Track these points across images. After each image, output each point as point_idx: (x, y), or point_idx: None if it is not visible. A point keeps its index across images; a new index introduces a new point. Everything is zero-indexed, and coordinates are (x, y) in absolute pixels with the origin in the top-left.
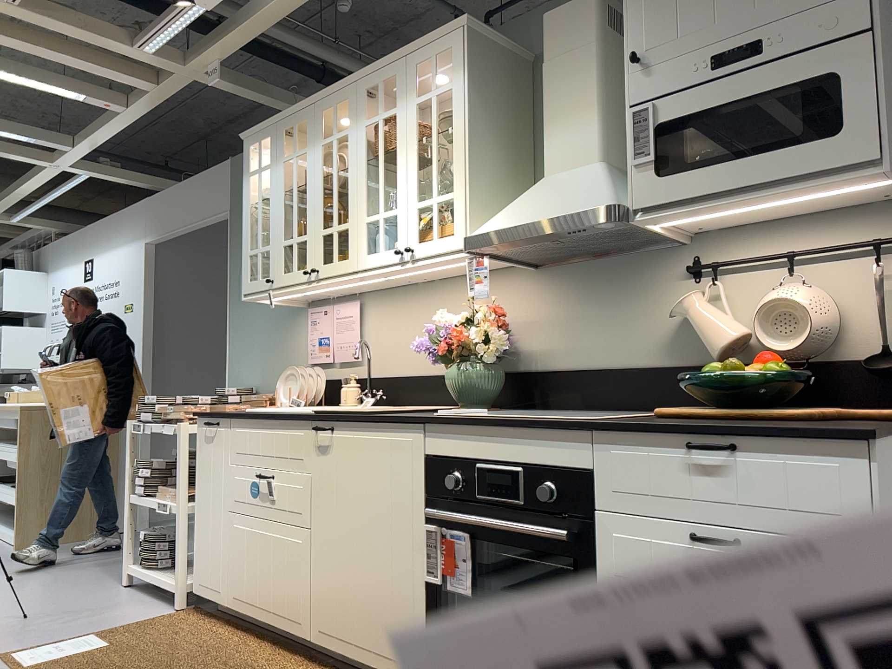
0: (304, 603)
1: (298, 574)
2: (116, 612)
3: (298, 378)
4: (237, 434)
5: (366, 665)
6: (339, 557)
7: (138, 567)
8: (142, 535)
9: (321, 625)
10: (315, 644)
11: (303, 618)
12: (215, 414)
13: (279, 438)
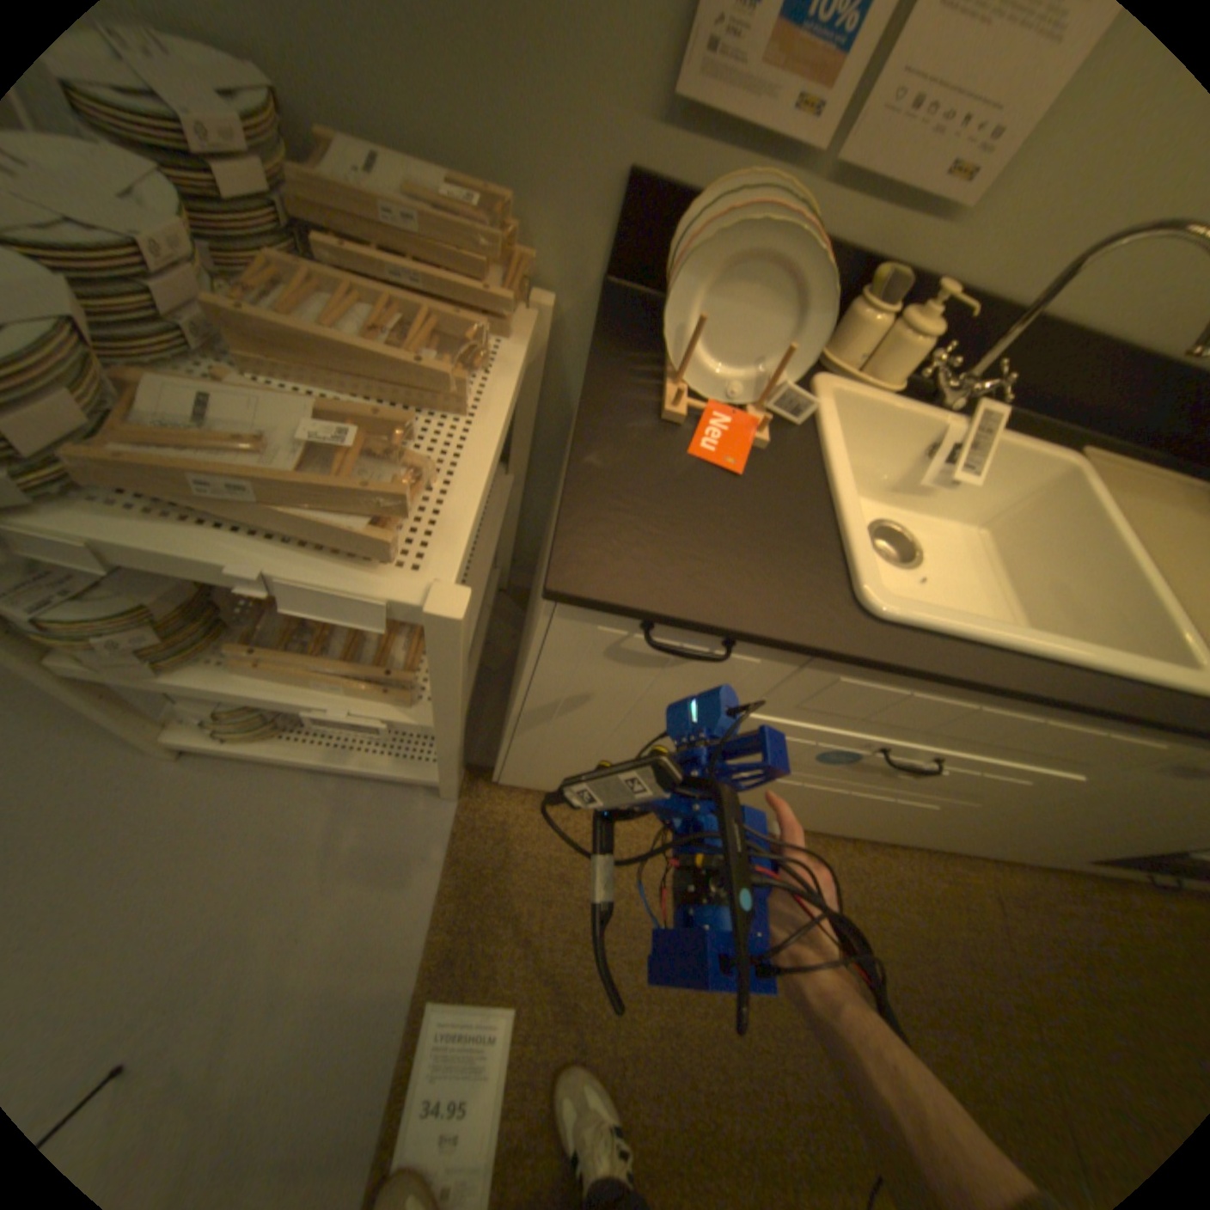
0: (875, 831)
1: (892, 822)
2: (327, 883)
3: (778, 270)
4: (844, 691)
5: (962, 857)
6: (1031, 830)
7: (213, 745)
8: (188, 715)
9: (901, 841)
10: (866, 842)
11: (861, 834)
12: (743, 635)
13: (1060, 735)
